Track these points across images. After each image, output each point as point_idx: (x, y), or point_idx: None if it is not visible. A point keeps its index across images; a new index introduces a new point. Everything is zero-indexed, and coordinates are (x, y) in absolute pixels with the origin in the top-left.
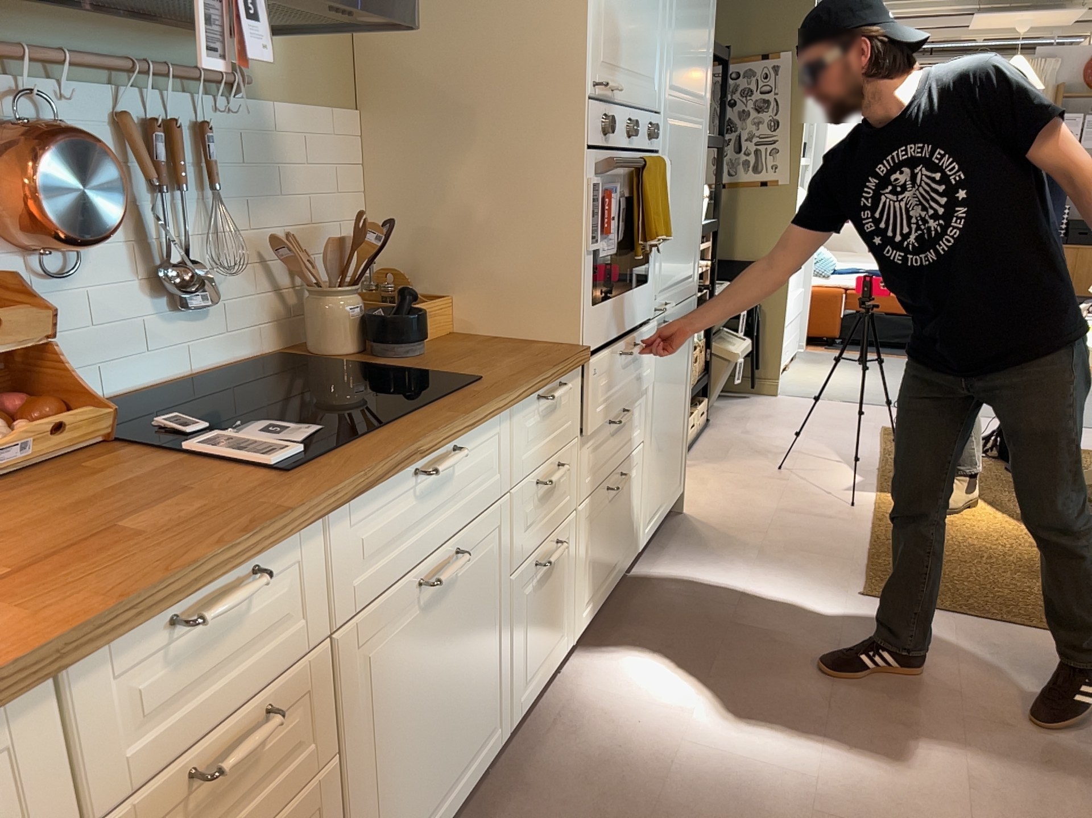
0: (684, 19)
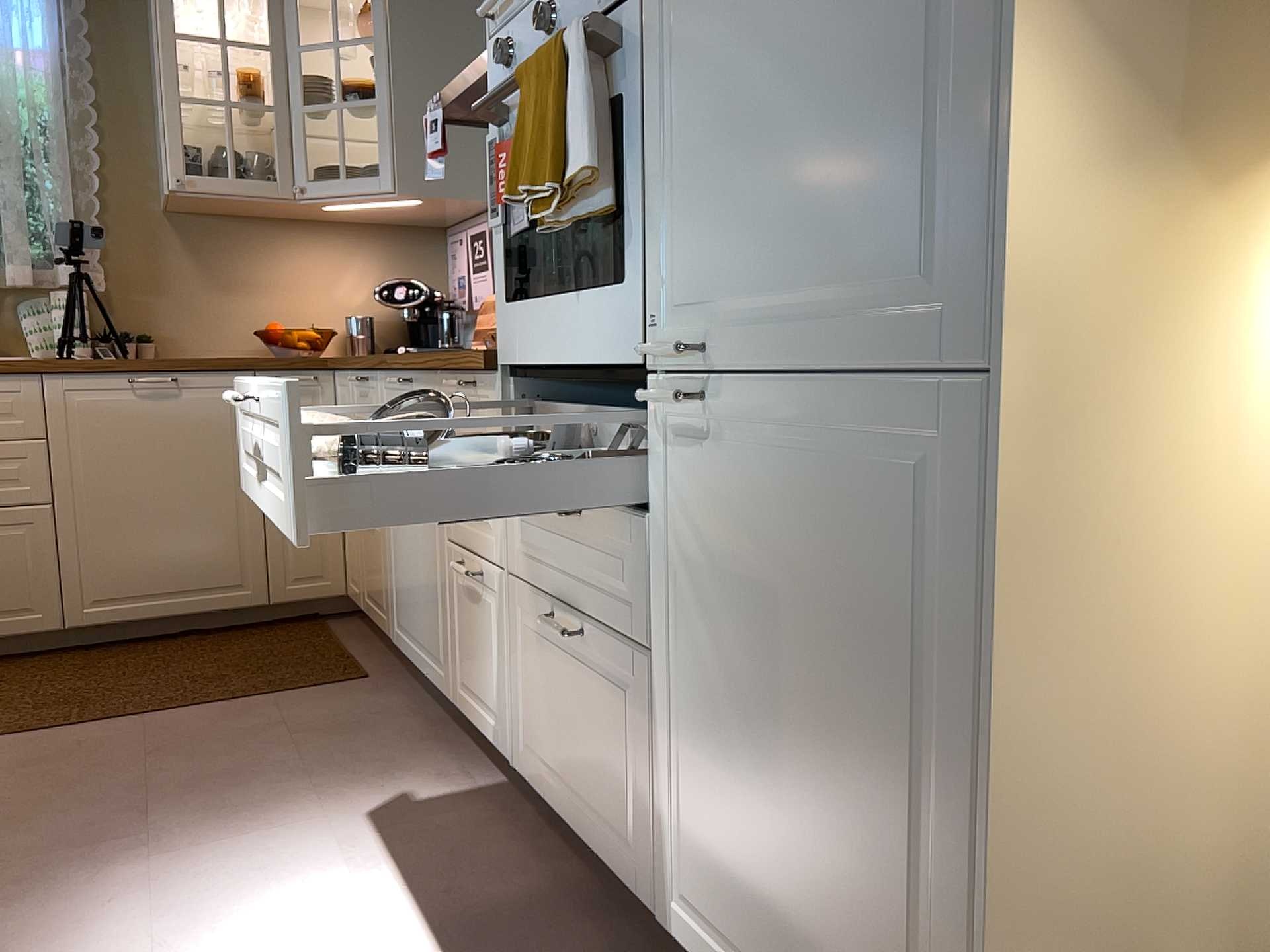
0: None
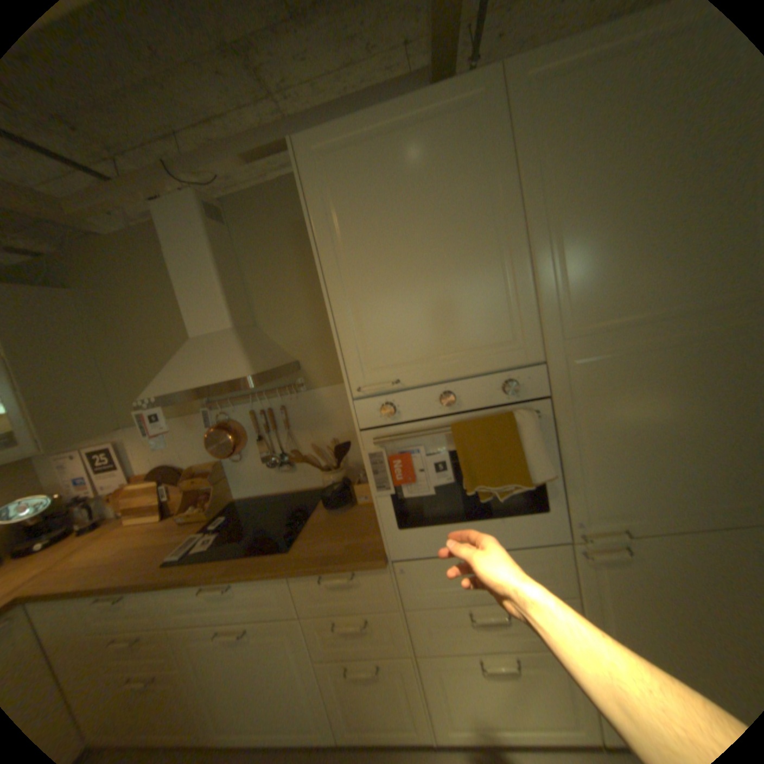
0: (597, 247)
